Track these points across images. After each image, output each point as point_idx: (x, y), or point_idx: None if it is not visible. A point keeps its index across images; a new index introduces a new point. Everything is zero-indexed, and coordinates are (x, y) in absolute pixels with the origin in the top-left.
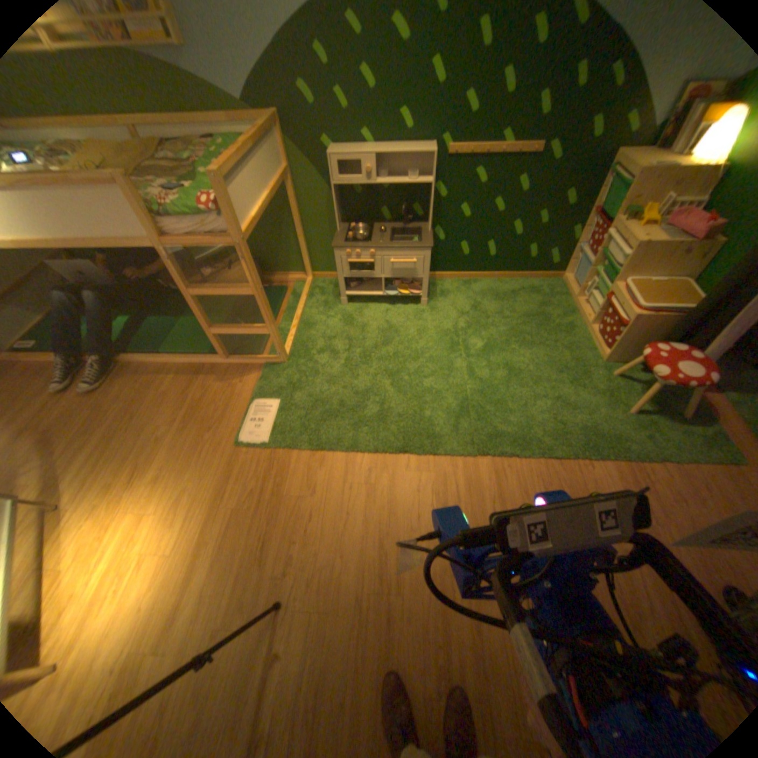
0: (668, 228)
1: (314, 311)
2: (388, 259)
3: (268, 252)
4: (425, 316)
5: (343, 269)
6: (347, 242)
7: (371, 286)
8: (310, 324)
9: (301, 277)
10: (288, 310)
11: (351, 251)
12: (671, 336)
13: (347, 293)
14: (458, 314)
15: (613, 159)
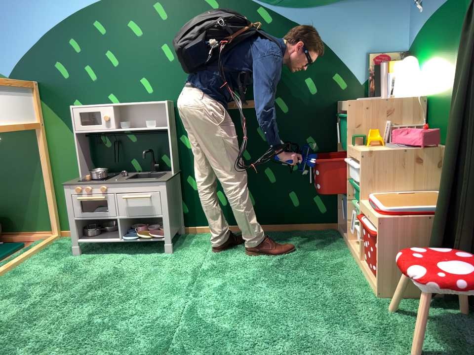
0: (394, 144)
1: (37, 262)
2: (122, 195)
3: (16, 207)
4: (166, 262)
5: (78, 211)
6: (82, 182)
7: (113, 234)
8: (21, 272)
9: (47, 234)
10: (6, 262)
11: (82, 187)
12: (433, 242)
13: (81, 240)
14: (207, 259)
15: (336, 108)
